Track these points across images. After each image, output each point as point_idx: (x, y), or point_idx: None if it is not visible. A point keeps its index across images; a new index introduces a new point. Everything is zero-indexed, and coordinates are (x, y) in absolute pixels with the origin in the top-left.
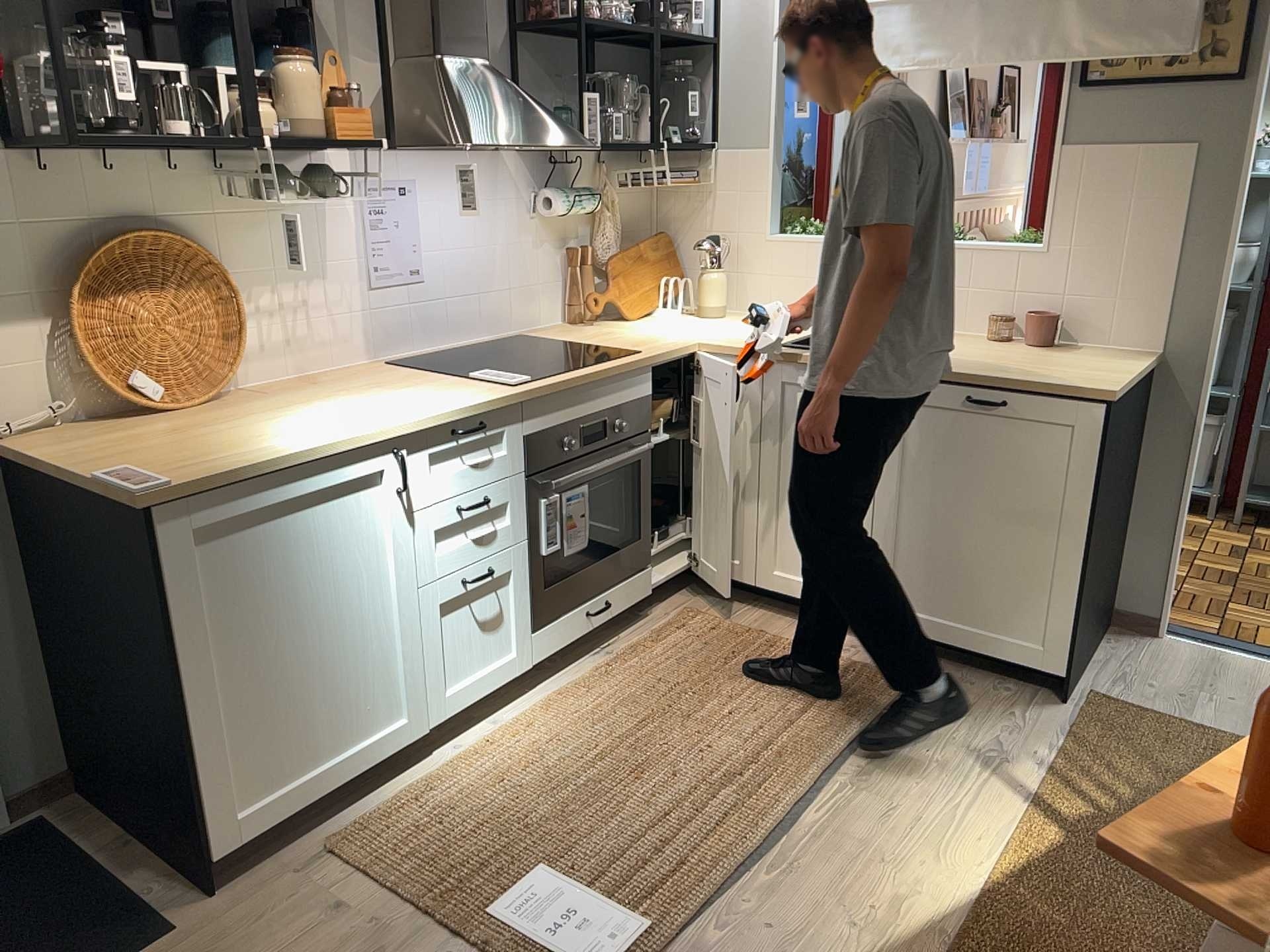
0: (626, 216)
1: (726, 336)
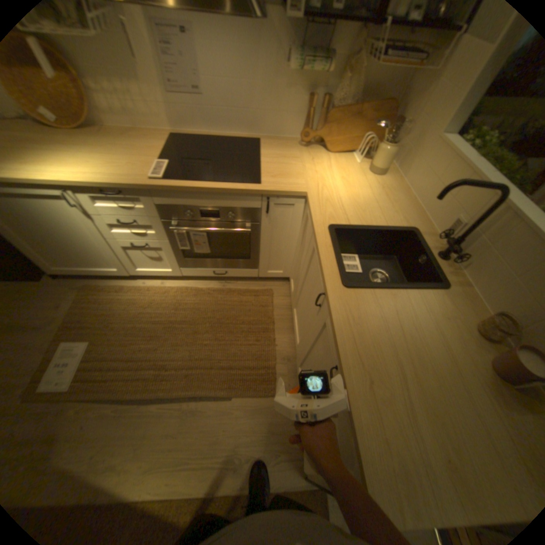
0: (378, 78)
1: (331, 196)
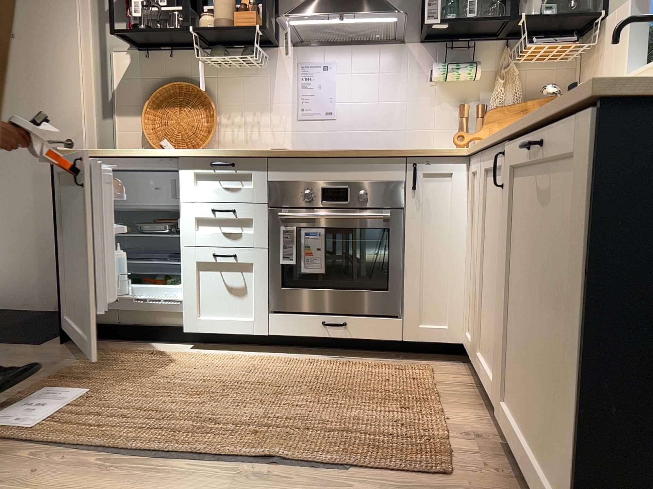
0: (537, 87)
1: None
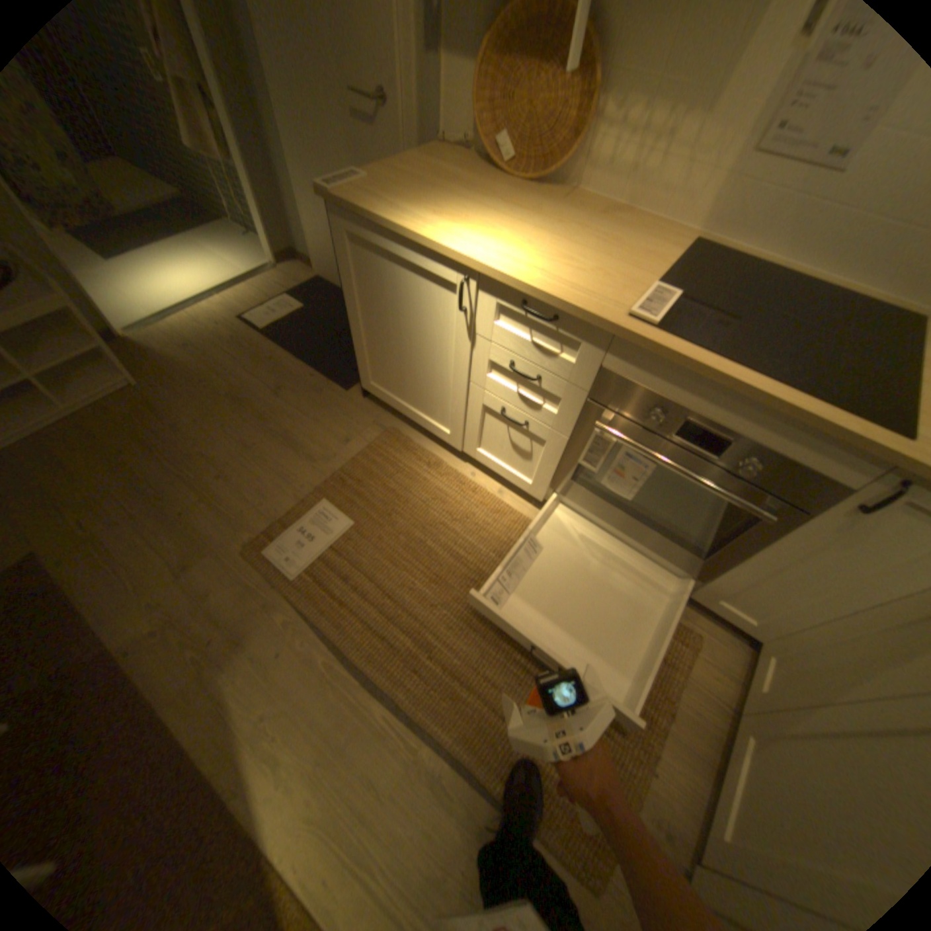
0: None
1: None
